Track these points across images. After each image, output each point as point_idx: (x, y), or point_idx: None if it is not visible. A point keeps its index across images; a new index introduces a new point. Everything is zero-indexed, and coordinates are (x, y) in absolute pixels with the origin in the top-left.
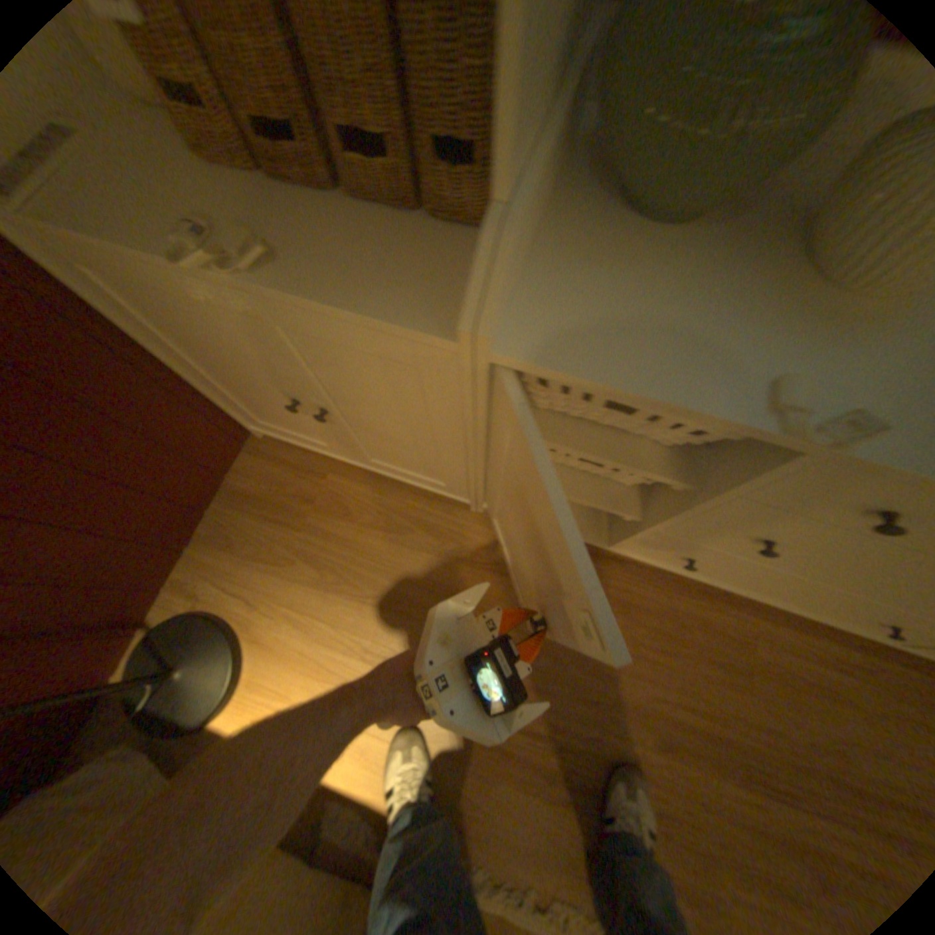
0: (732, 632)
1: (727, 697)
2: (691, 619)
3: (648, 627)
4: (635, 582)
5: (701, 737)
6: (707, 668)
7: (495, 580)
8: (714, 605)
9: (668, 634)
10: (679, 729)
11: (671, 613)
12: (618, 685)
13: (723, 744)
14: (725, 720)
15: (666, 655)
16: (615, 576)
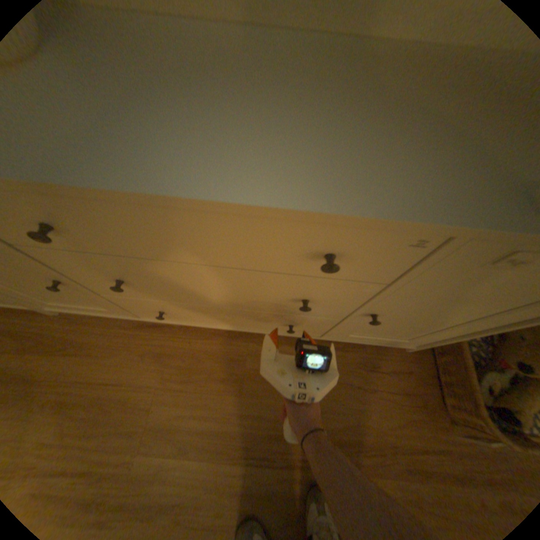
0: (229, 355)
1: (223, 401)
2: (202, 354)
3: (172, 367)
4: (165, 338)
5: (204, 436)
6: (211, 384)
7: (60, 361)
8: (217, 341)
9: (186, 368)
10: (189, 435)
11: (189, 353)
12: (147, 415)
13: (219, 436)
14: (221, 418)
15: (183, 383)
16: (152, 337)
